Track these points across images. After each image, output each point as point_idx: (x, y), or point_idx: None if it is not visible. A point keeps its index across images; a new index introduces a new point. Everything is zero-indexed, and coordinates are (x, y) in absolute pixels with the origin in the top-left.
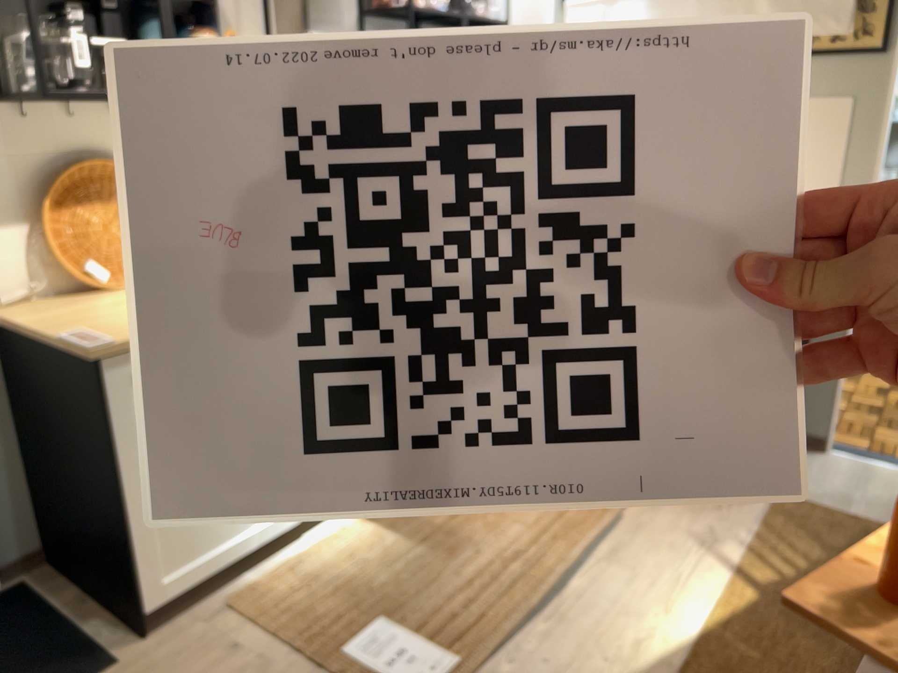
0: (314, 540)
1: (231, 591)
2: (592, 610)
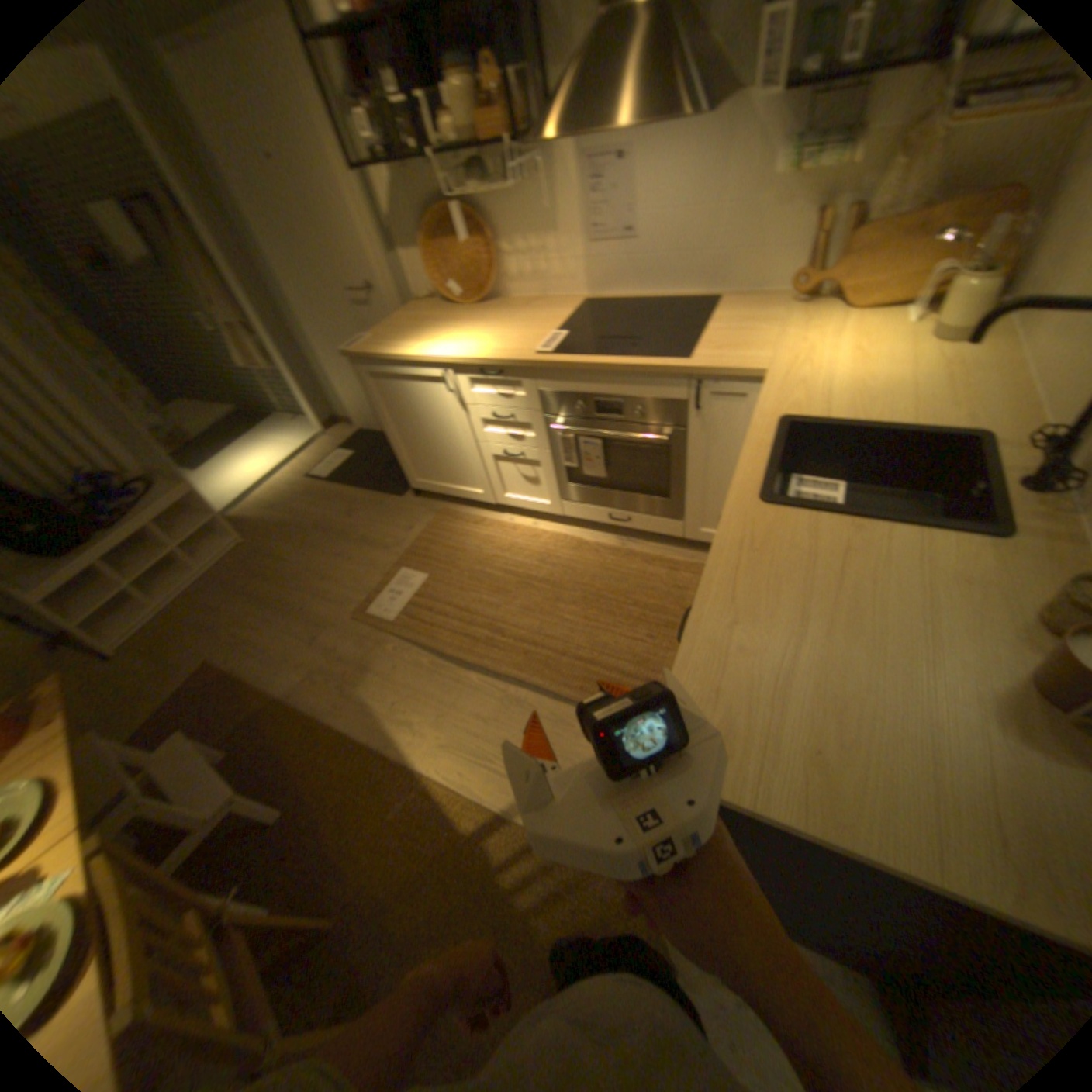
0: (500, 519)
1: (448, 507)
2: (442, 690)
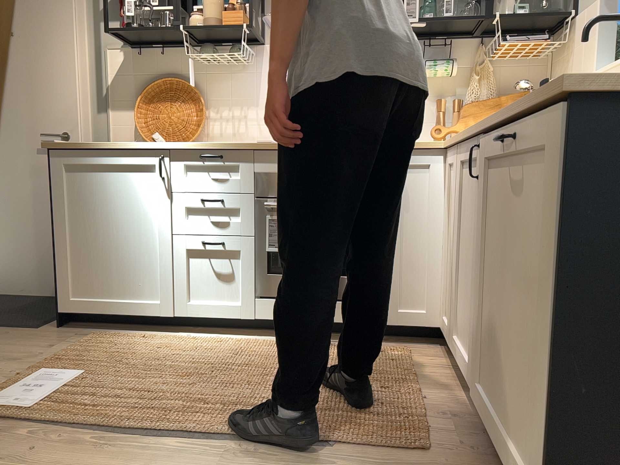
0: (178, 336)
1: (108, 331)
2: (127, 464)
